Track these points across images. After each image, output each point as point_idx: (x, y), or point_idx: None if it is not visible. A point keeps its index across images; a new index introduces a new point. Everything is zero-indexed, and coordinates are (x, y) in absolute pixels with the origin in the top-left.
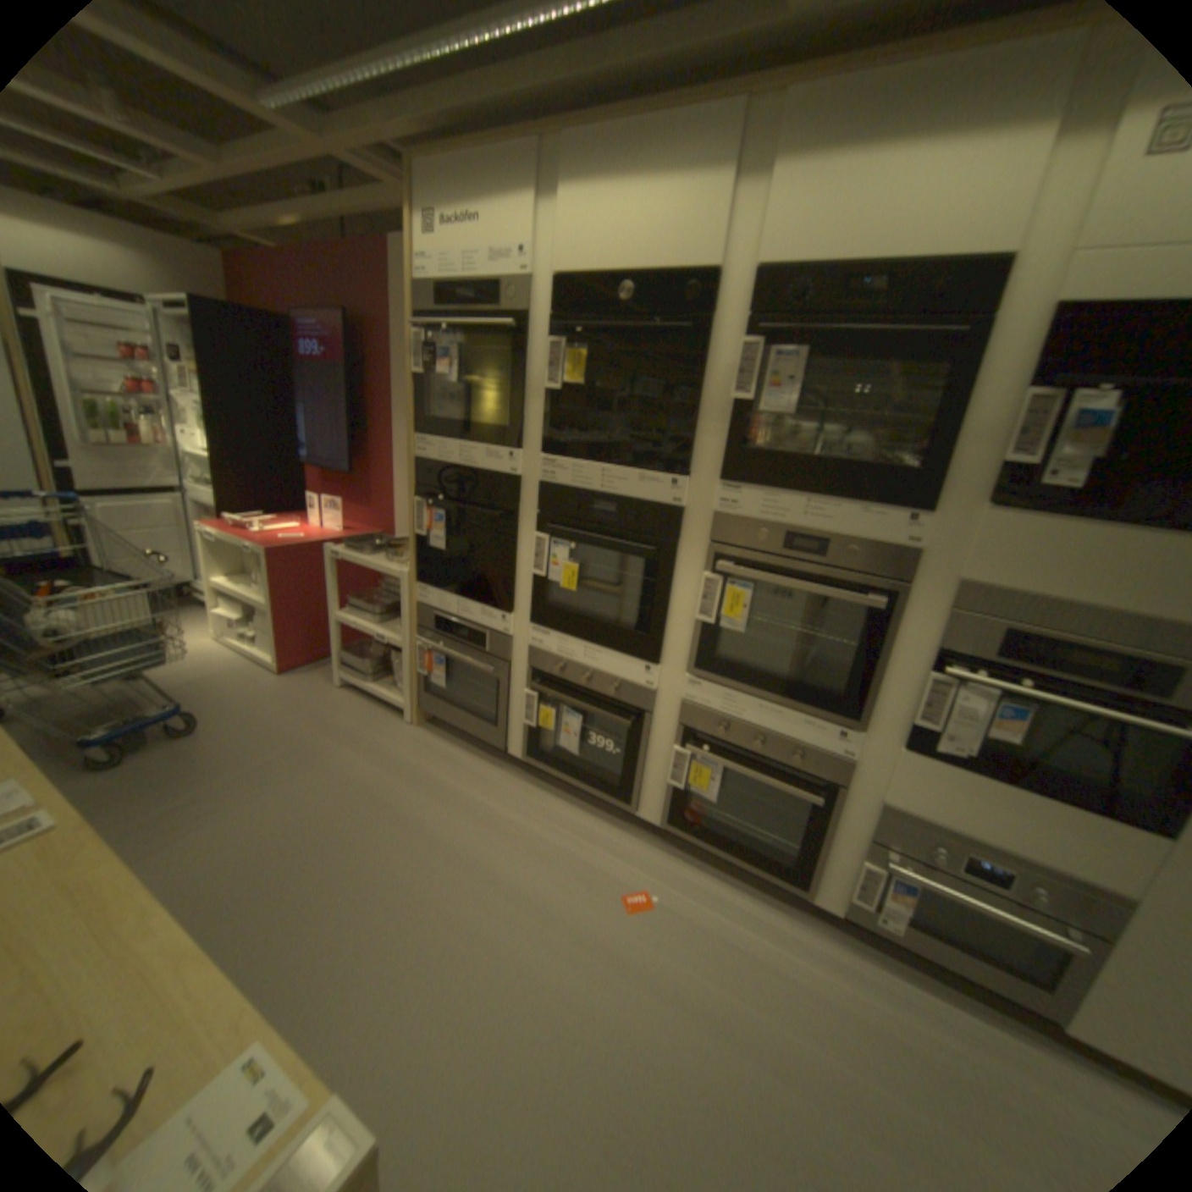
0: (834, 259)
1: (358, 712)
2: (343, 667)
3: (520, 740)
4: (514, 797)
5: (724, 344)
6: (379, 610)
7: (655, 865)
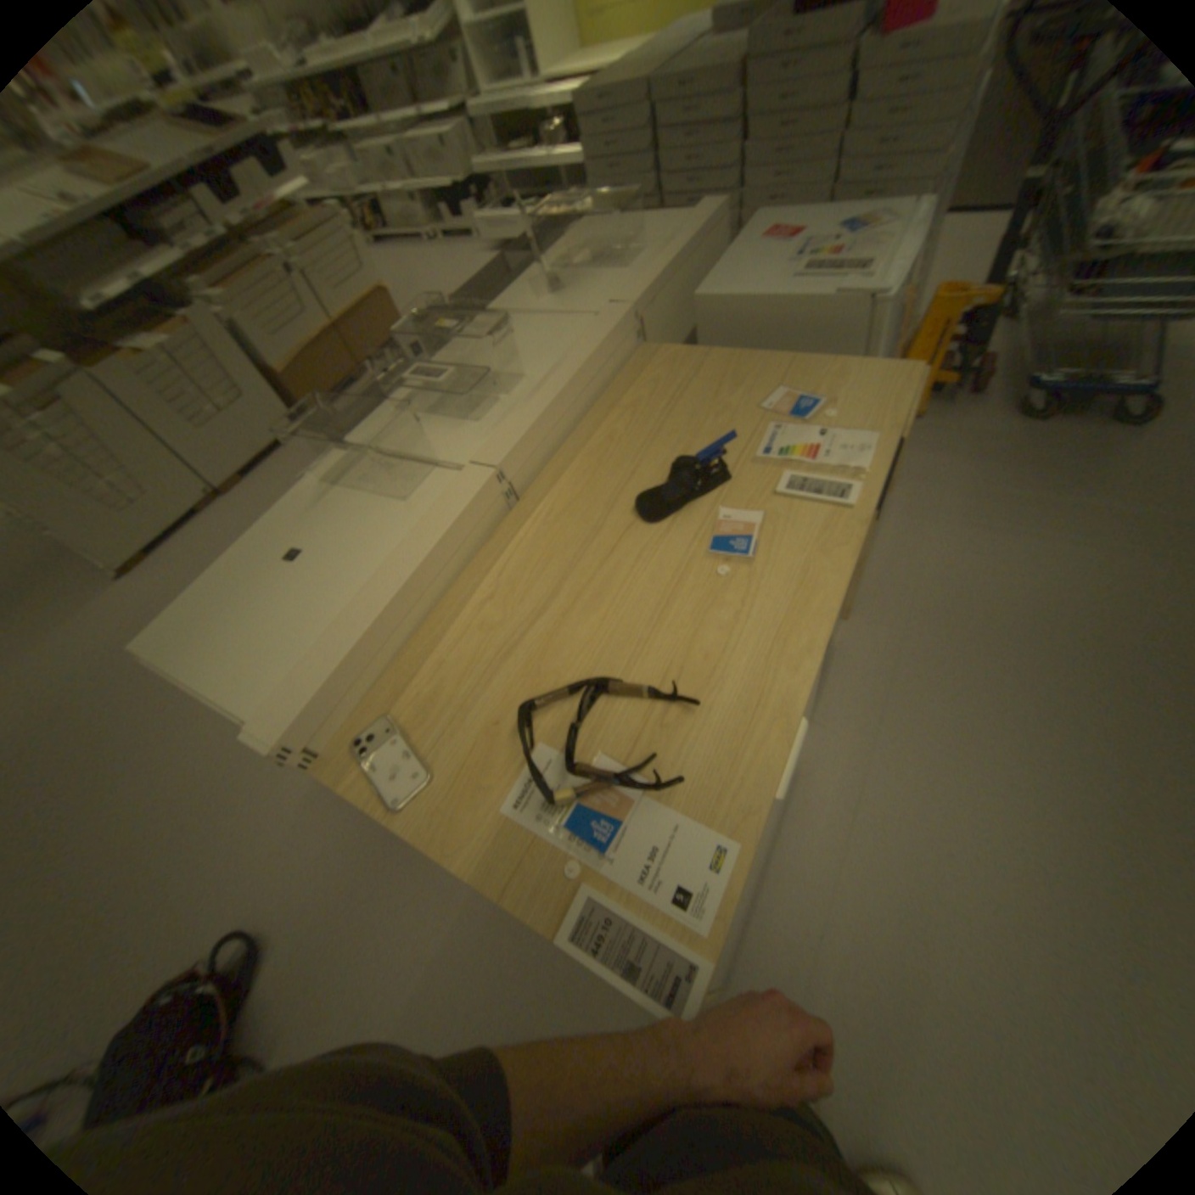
0: None
1: None
2: None
3: None
4: None
5: None
6: None
7: None
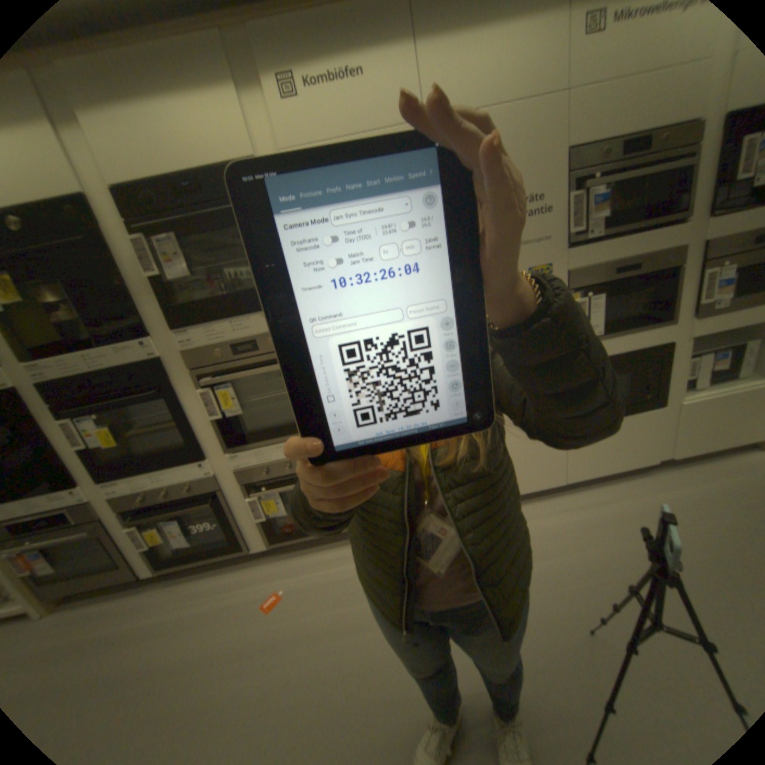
0: (156, 175)
1: None
2: None
3: (142, 565)
4: (158, 604)
5: (117, 243)
6: None
7: (273, 573)
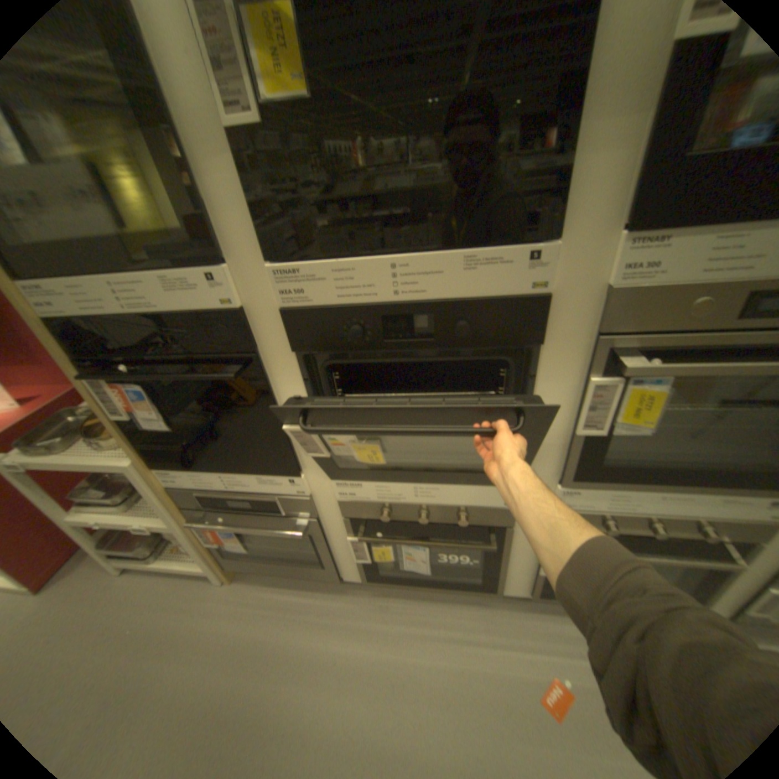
0: None
1: (155, 595)
2: (110, 556)
3: (353, 570)
4: (370, 622)
5: None
6: (117, 497)
7: (538, 634)
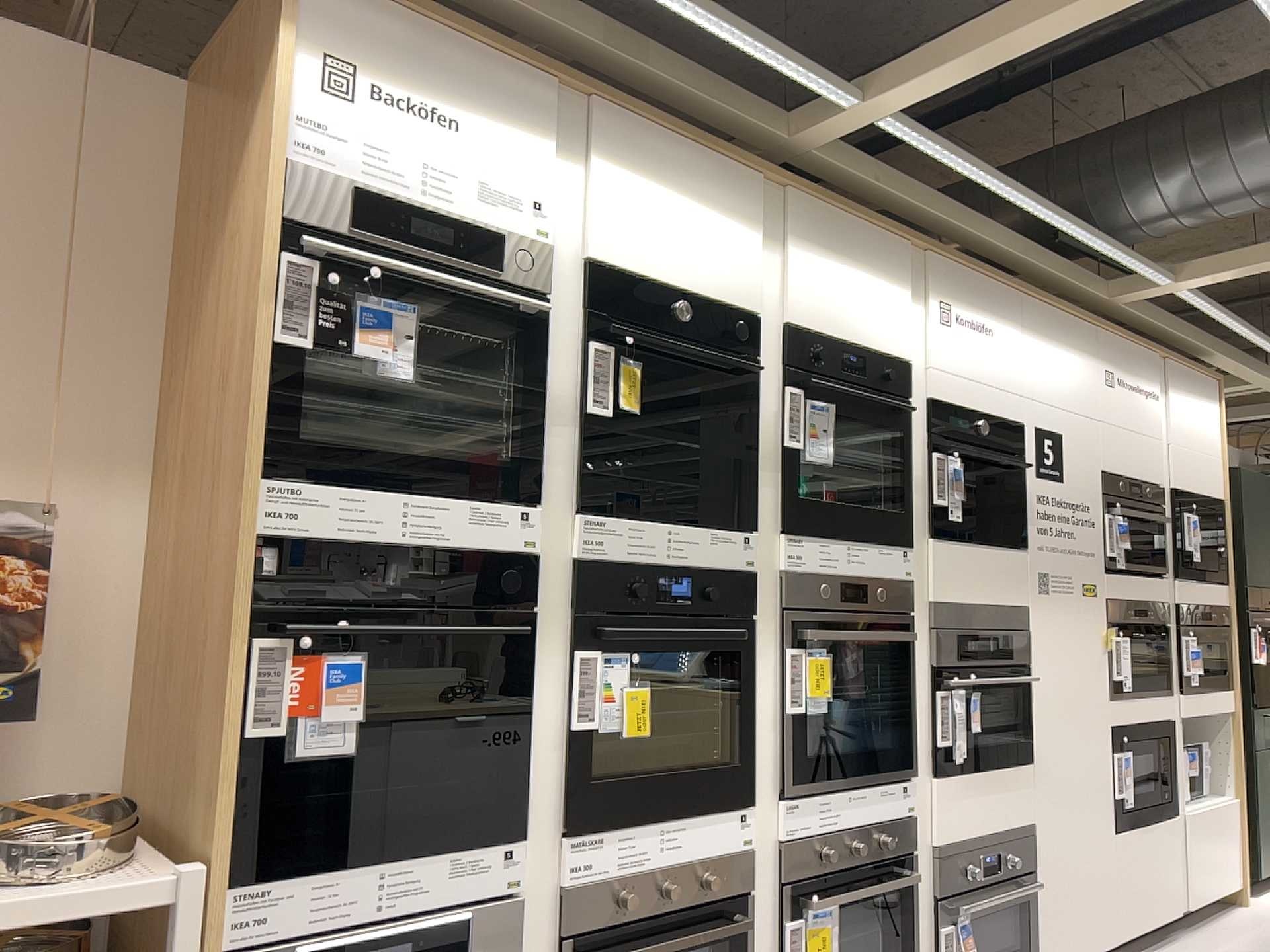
0: (827, 336)
1: None
2: None
3: None
4: None
5: (769, 389)
6: None
7: None
